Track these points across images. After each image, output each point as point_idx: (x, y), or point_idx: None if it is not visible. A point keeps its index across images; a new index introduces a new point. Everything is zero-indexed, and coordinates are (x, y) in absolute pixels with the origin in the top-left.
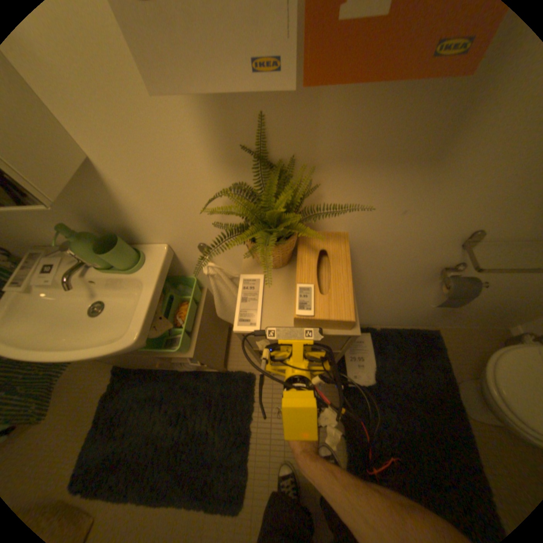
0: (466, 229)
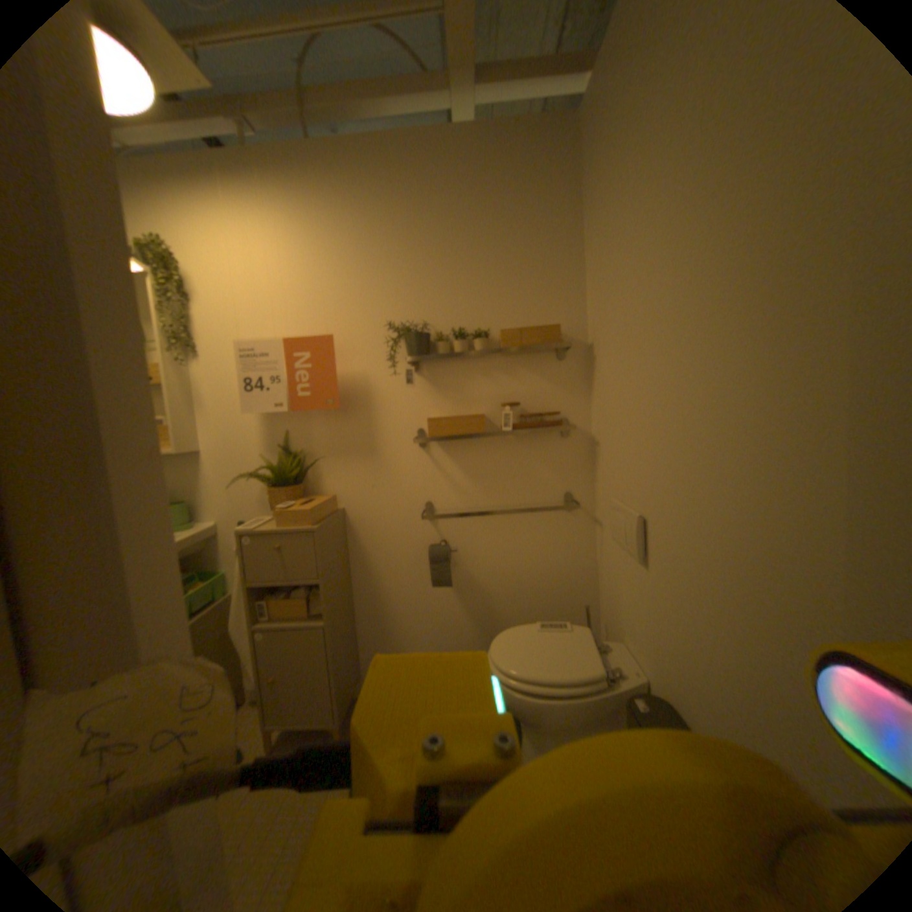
0: (419, 500)
